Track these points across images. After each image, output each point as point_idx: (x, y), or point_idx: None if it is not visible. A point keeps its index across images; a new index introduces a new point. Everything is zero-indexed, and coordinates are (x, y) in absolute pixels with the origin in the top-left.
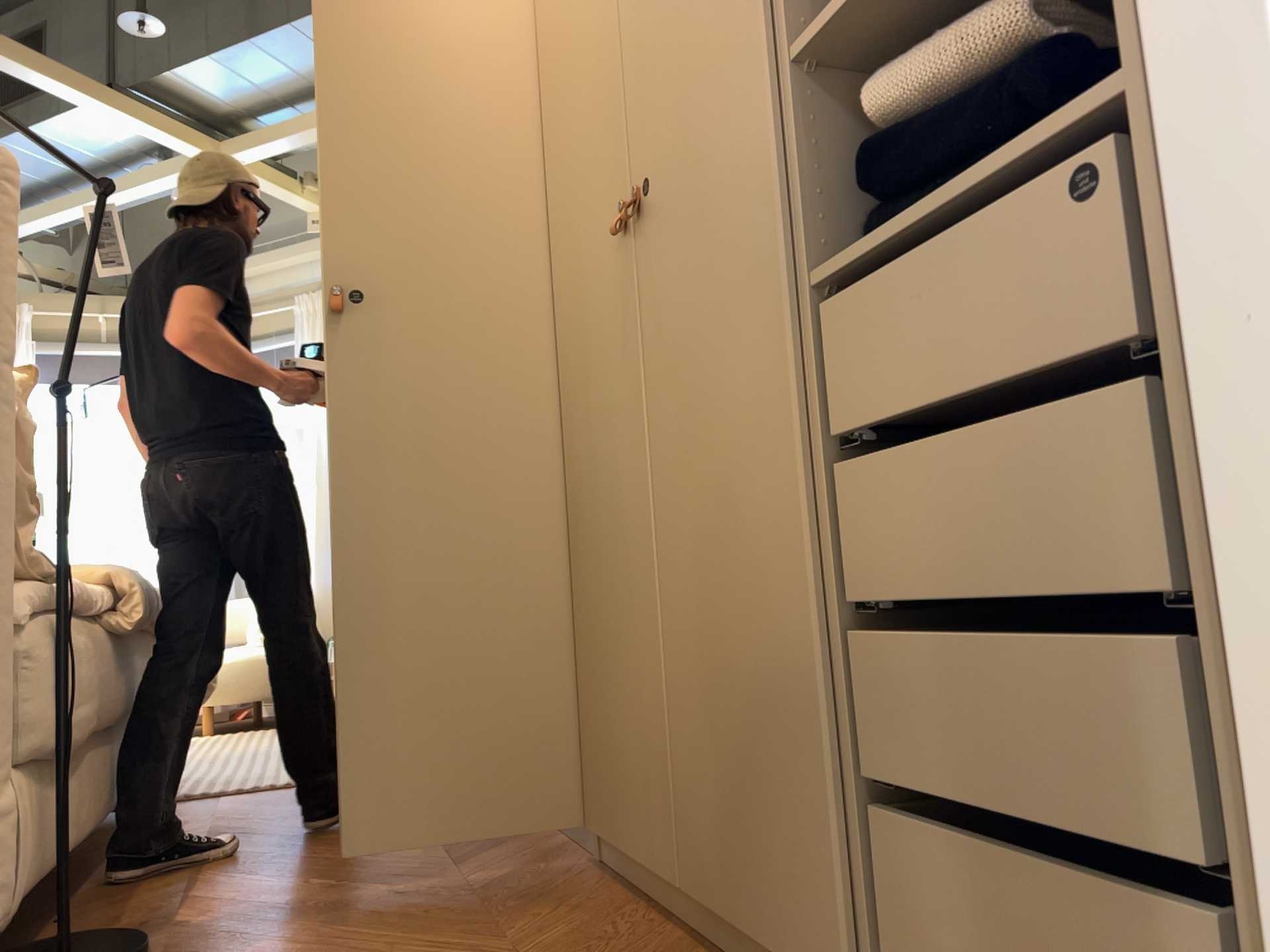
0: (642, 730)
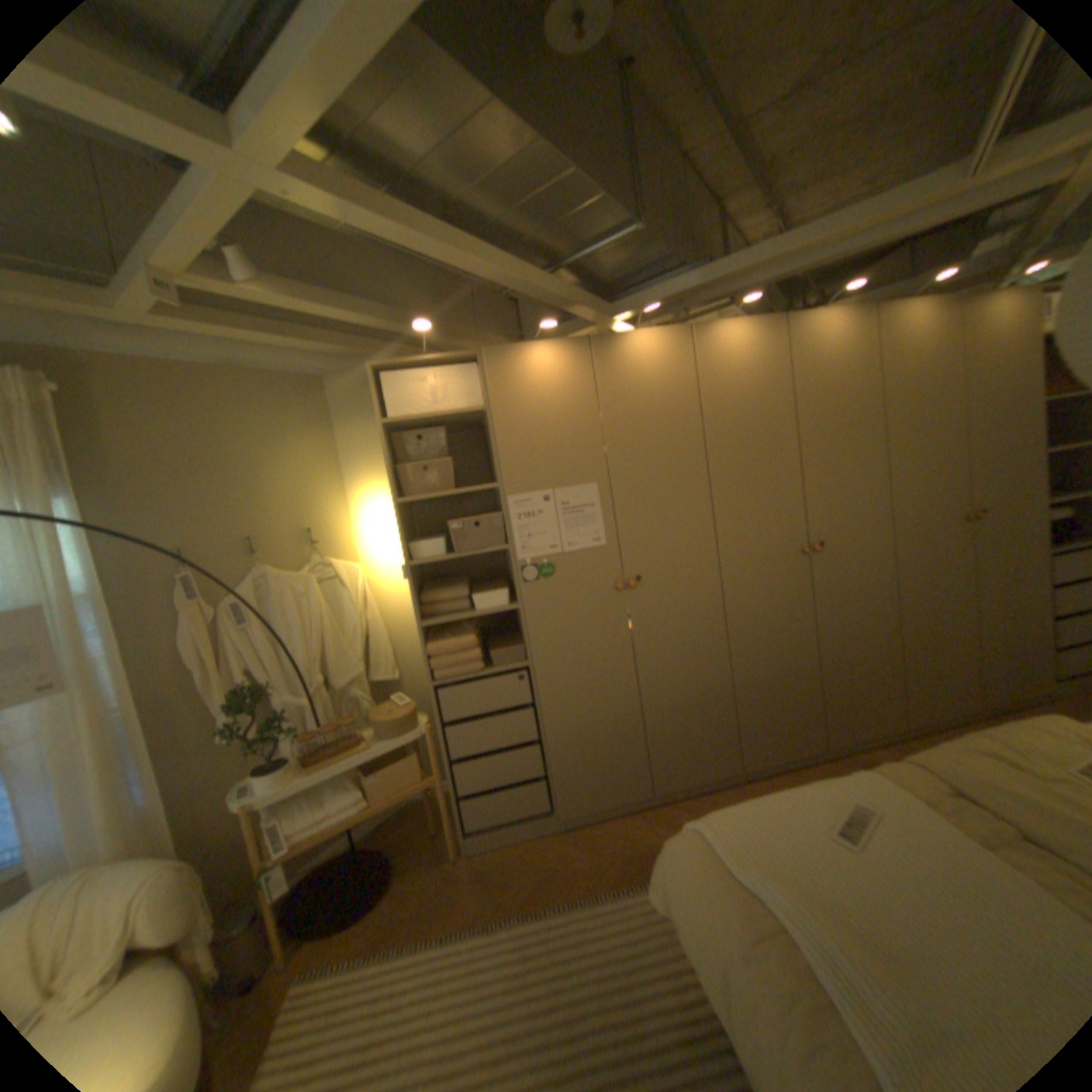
0: (964, 682)
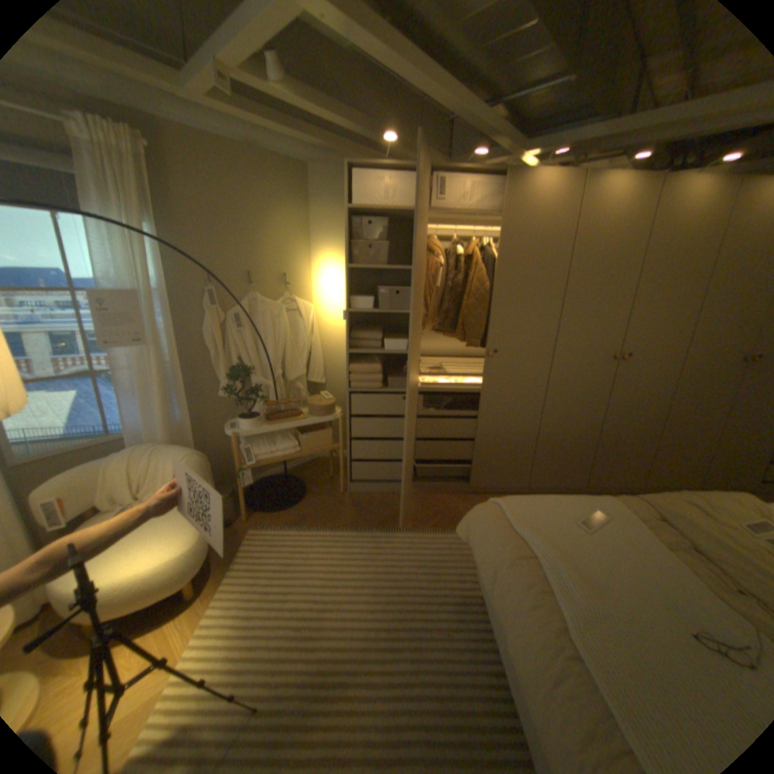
0: (695, 467)
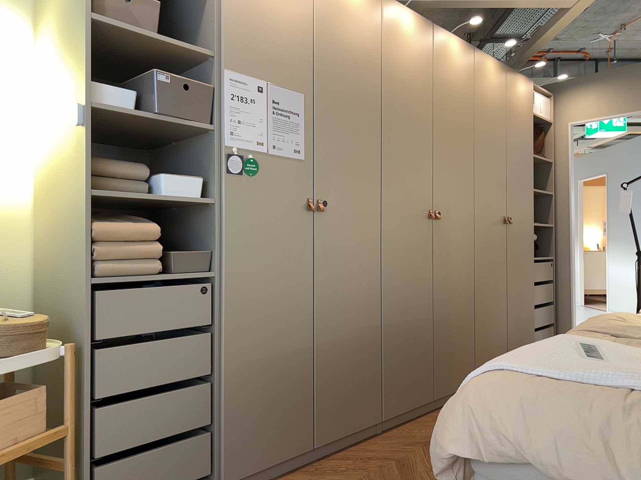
0: (500, 344)
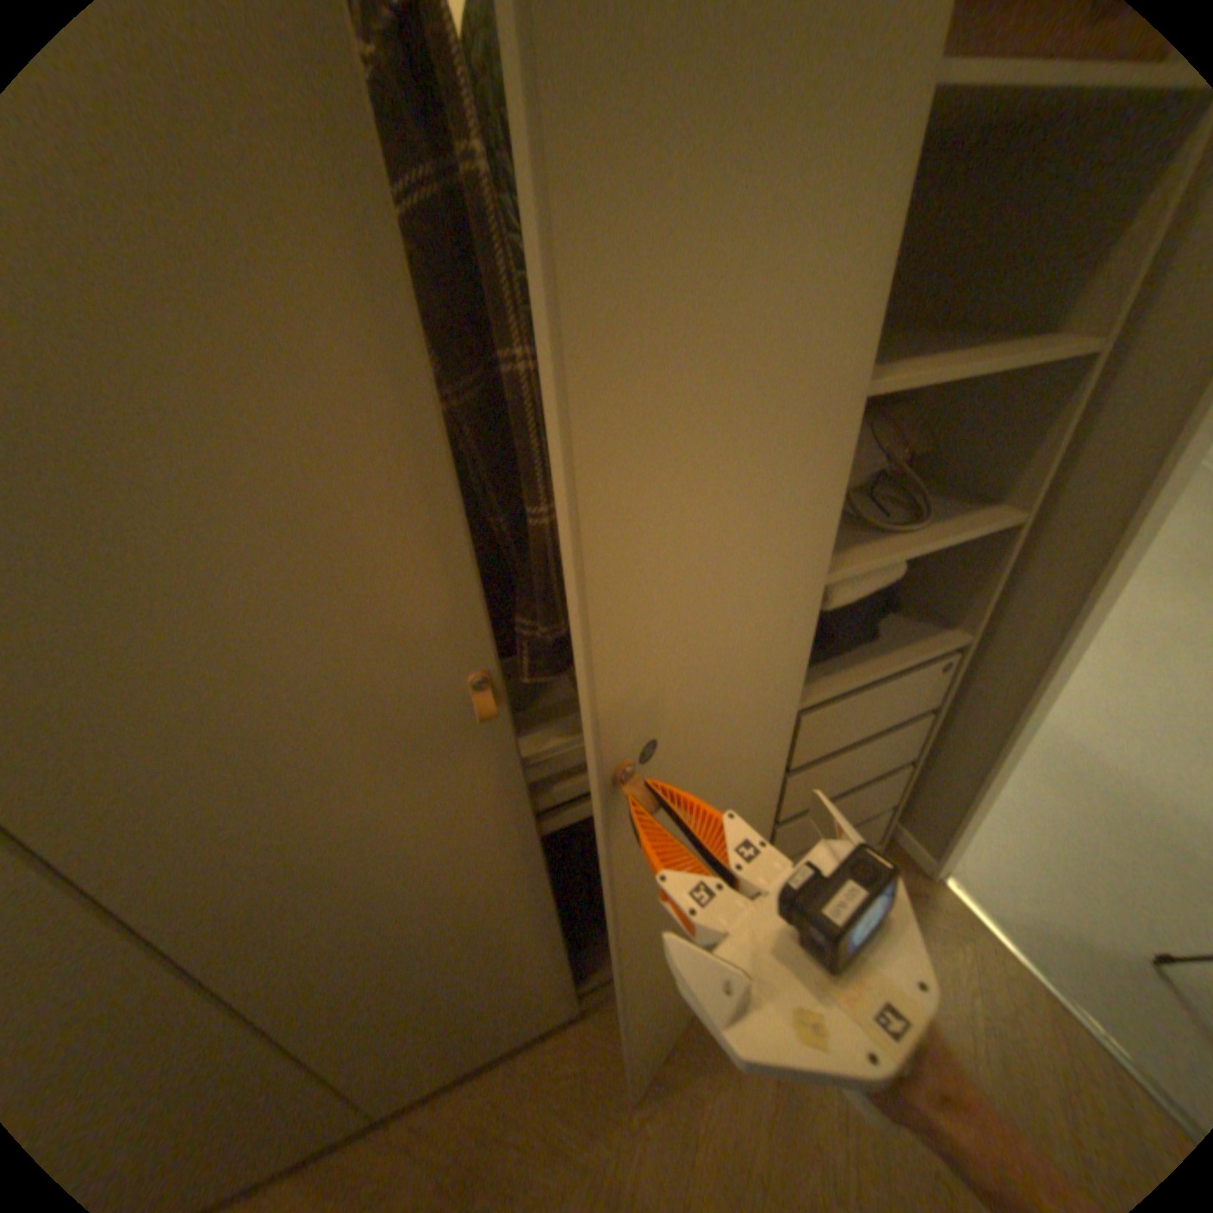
0: (521, 1011)
